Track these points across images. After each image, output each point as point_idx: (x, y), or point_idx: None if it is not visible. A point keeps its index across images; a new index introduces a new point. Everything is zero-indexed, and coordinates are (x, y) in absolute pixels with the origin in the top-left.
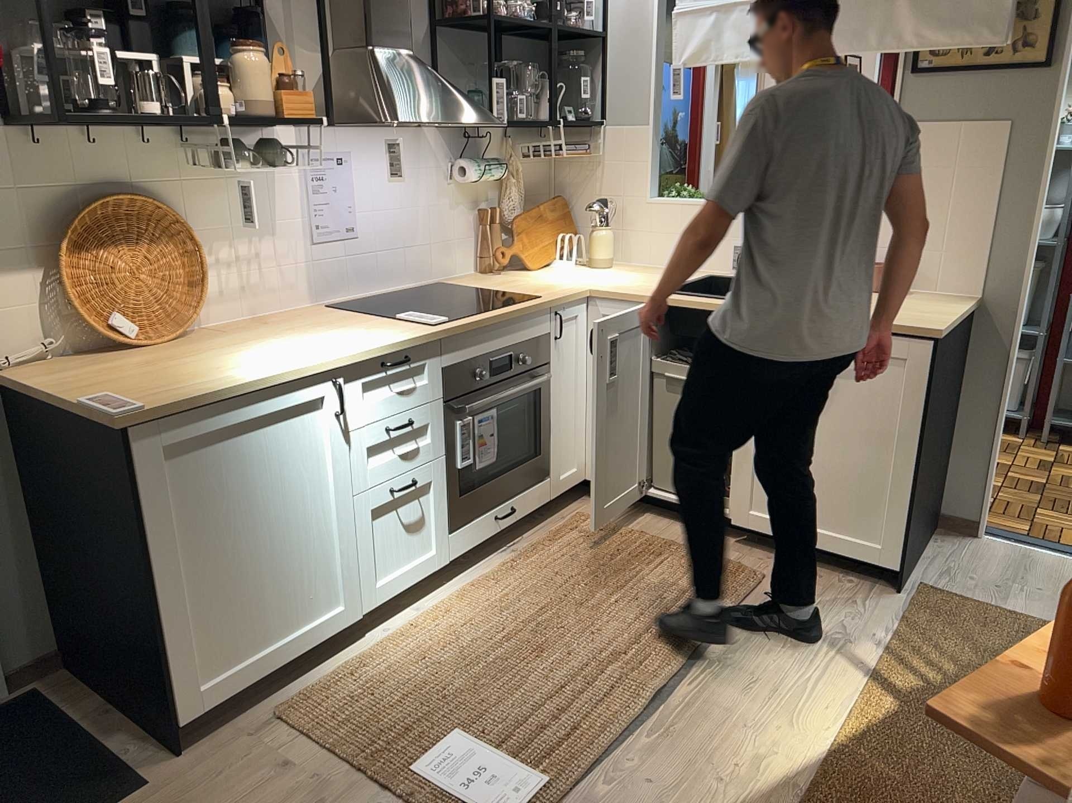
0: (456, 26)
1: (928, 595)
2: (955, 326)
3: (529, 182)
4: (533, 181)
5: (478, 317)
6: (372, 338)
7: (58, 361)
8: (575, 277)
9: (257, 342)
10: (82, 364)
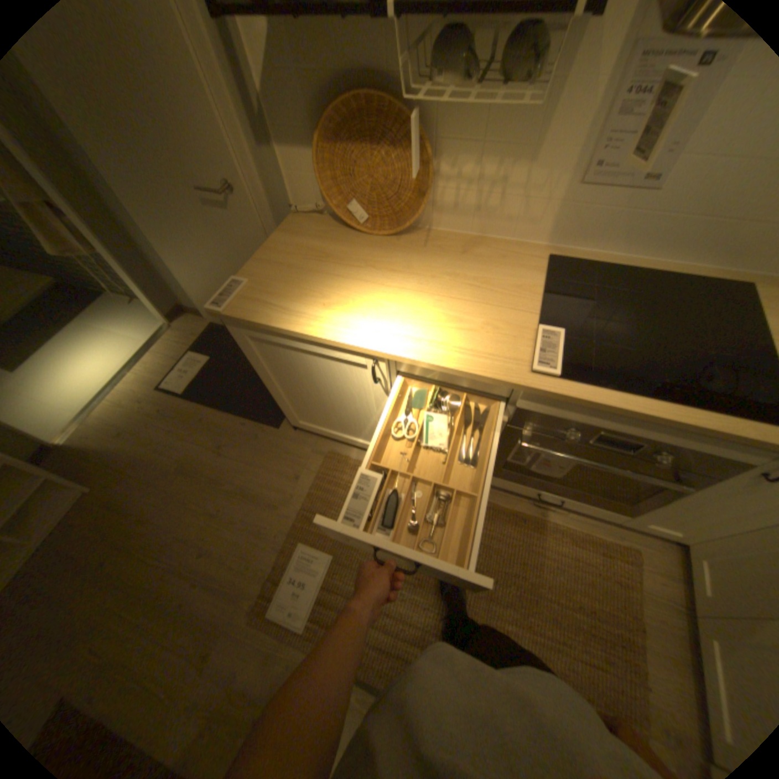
0: None
1: None
2: None
3: None
4: None
5: (608, 396)
6: (452, 343)
7: (318, 218)
8: None
9: (405, 275)
10: (317, 230)
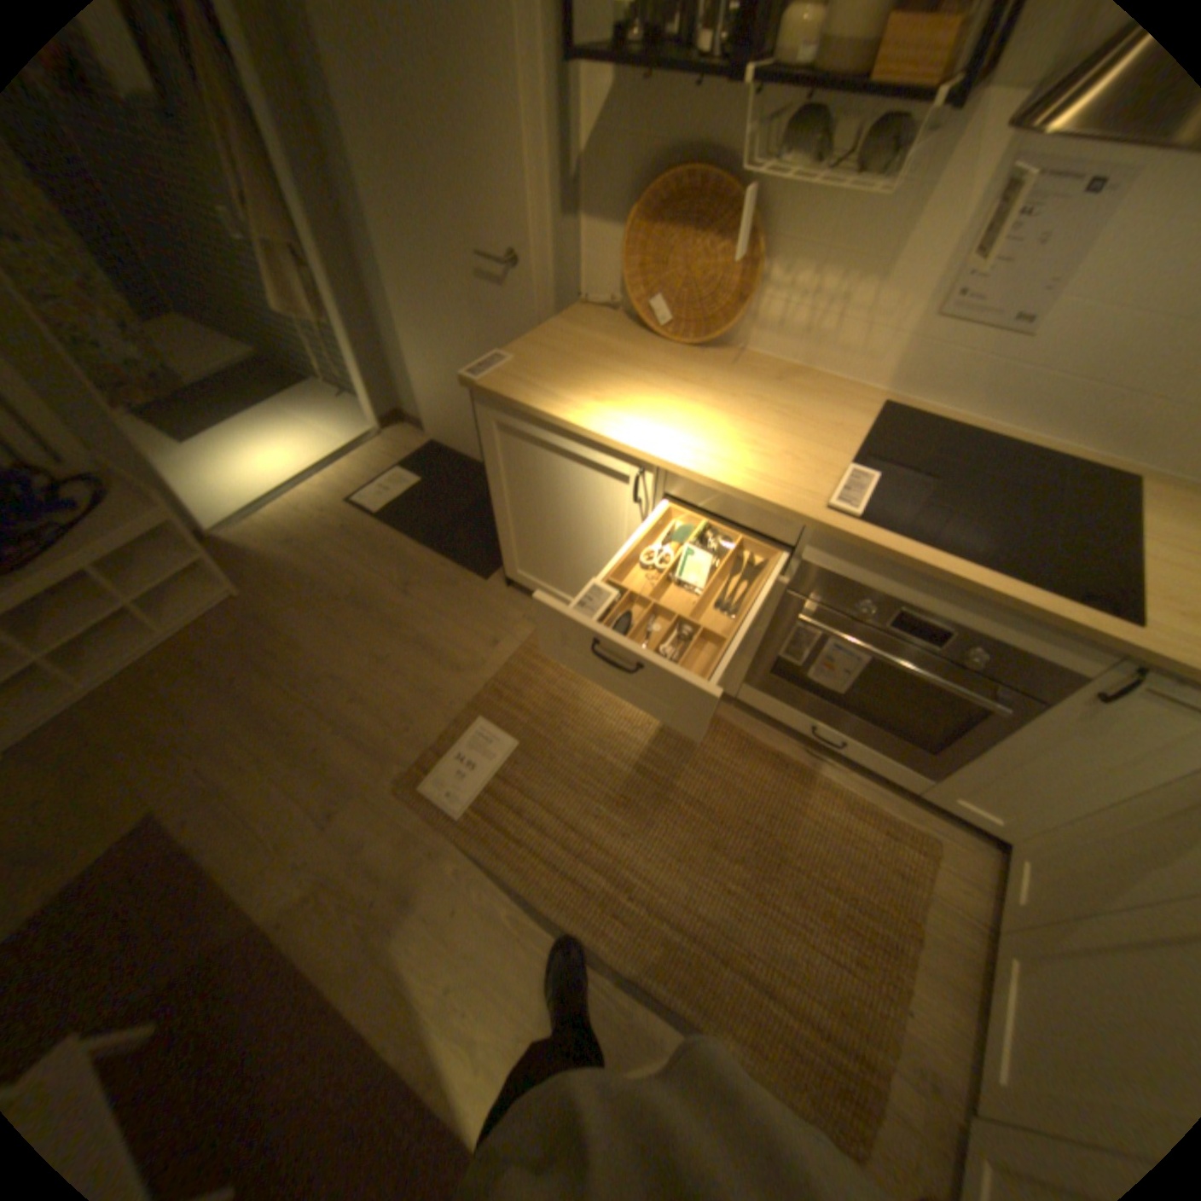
0: None
1: None
2: None
3: None
4: None
5: (913, 548)
6: (738, 463)
7: (608, 314)
8: None
9: (699, 389)
10: (604, 326)
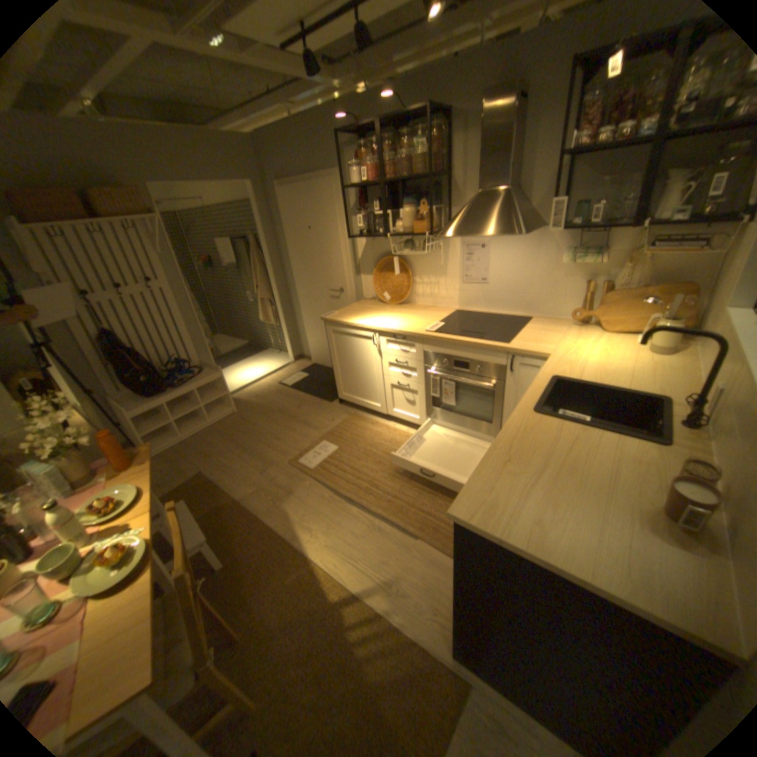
0: (595, 150)
1: (450, 681)
2: (529, 562)
3: (674, 266)
4: (681, 266)
5: (447, 336)
6: (401, 326)
7: (372, 301)
8: (590, 347)
9: (396, 313)
10: (370, 304)
